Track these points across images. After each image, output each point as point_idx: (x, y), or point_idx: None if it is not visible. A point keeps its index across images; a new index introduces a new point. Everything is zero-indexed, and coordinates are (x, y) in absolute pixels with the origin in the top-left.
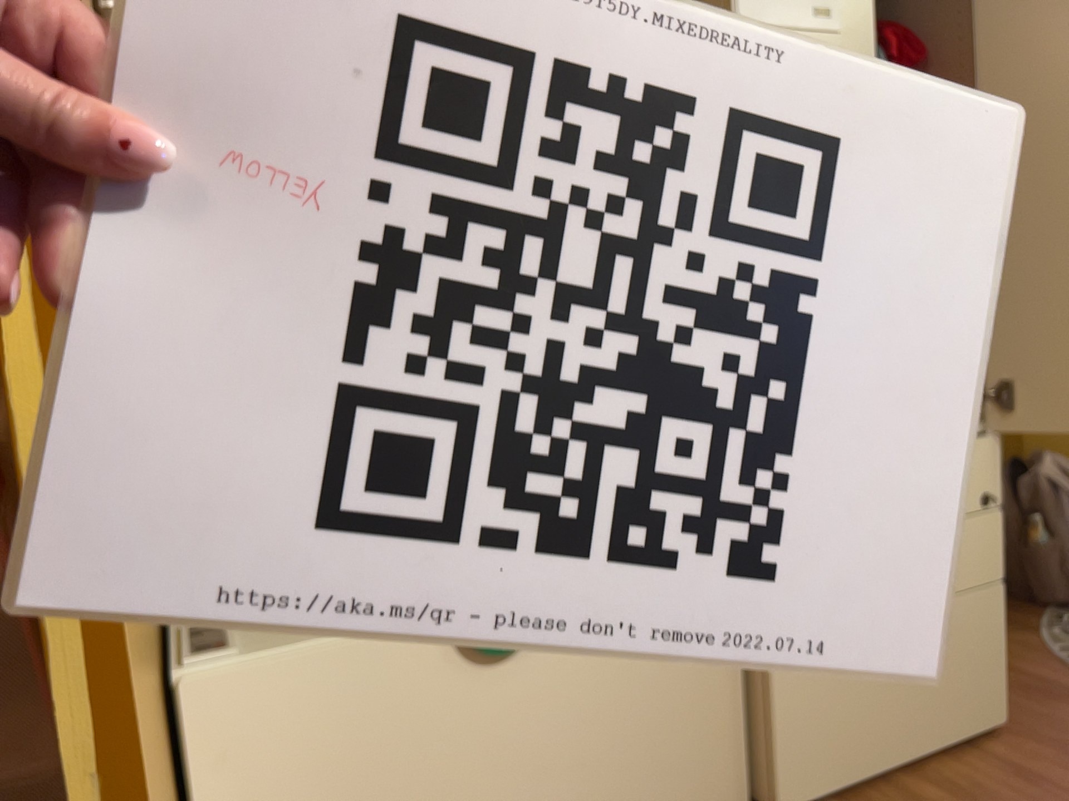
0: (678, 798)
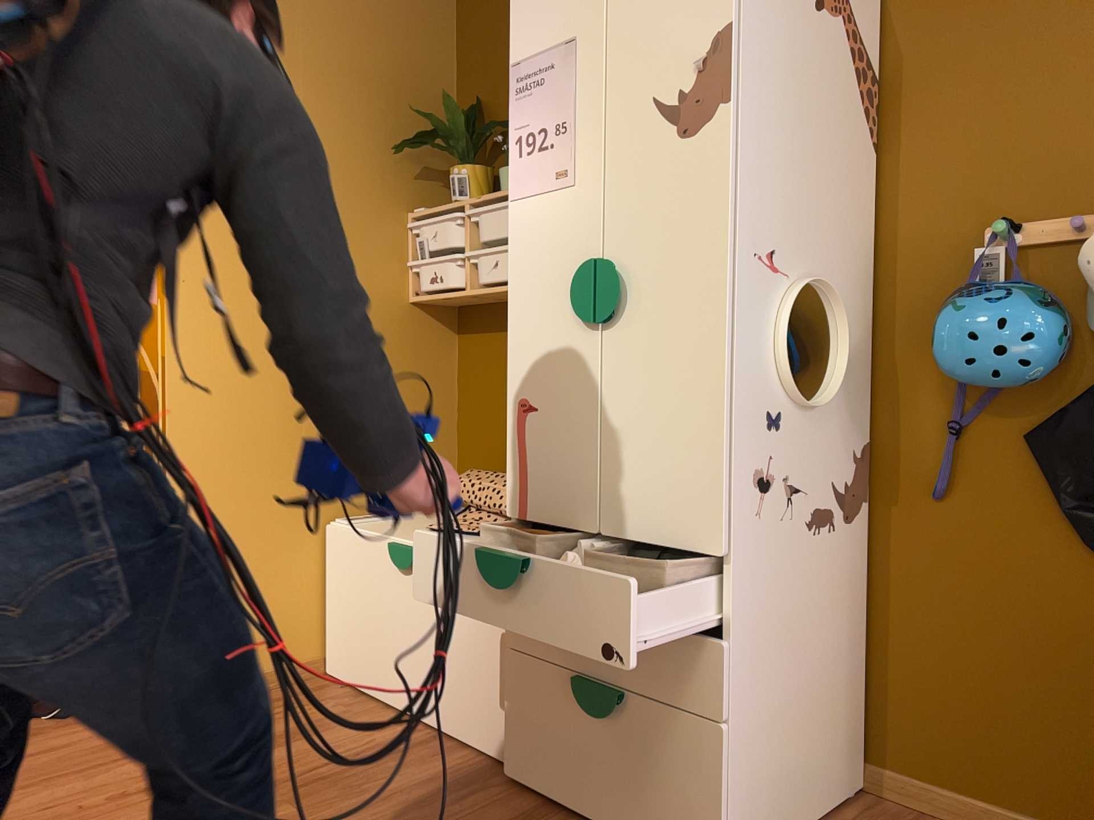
0: (472, 719)
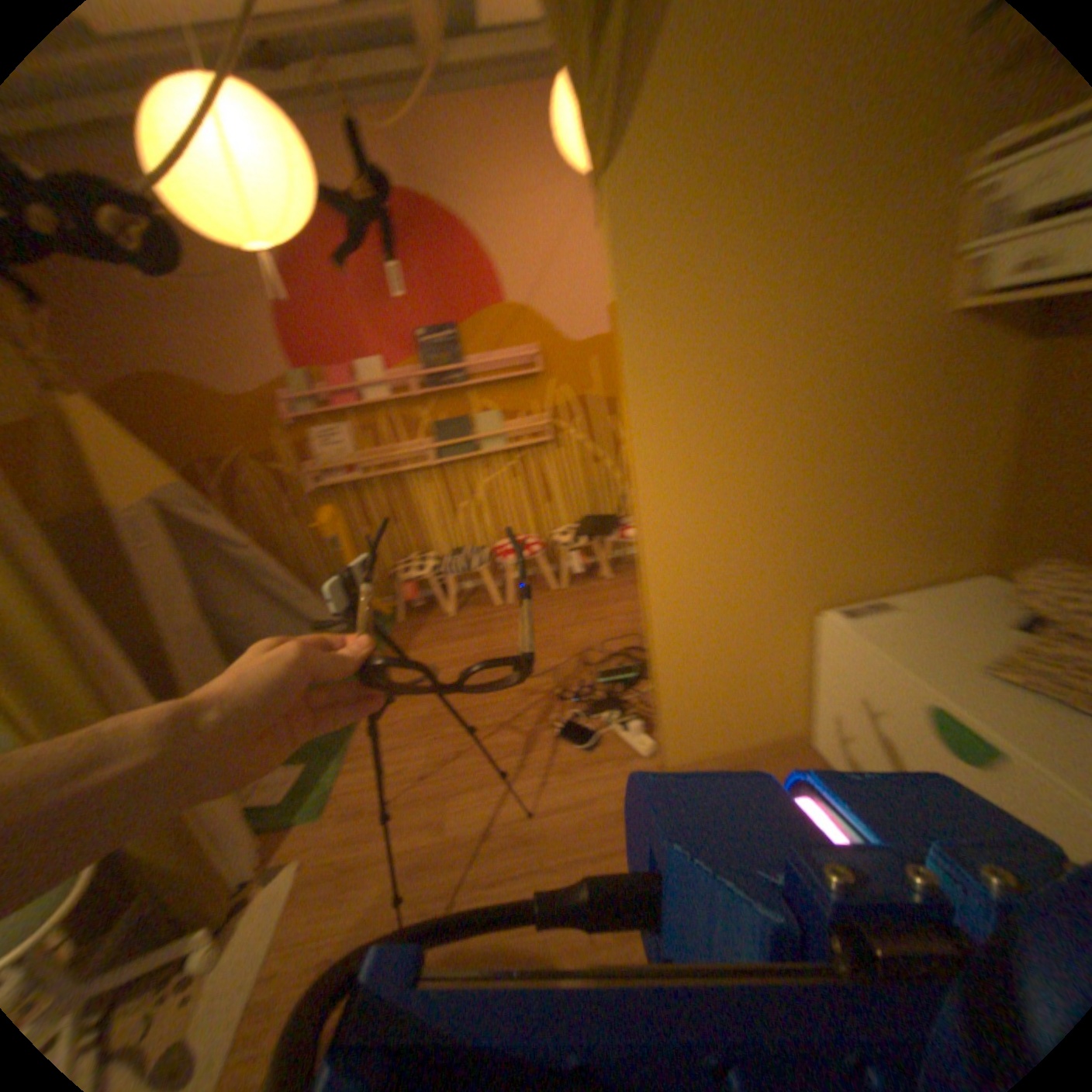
0: None
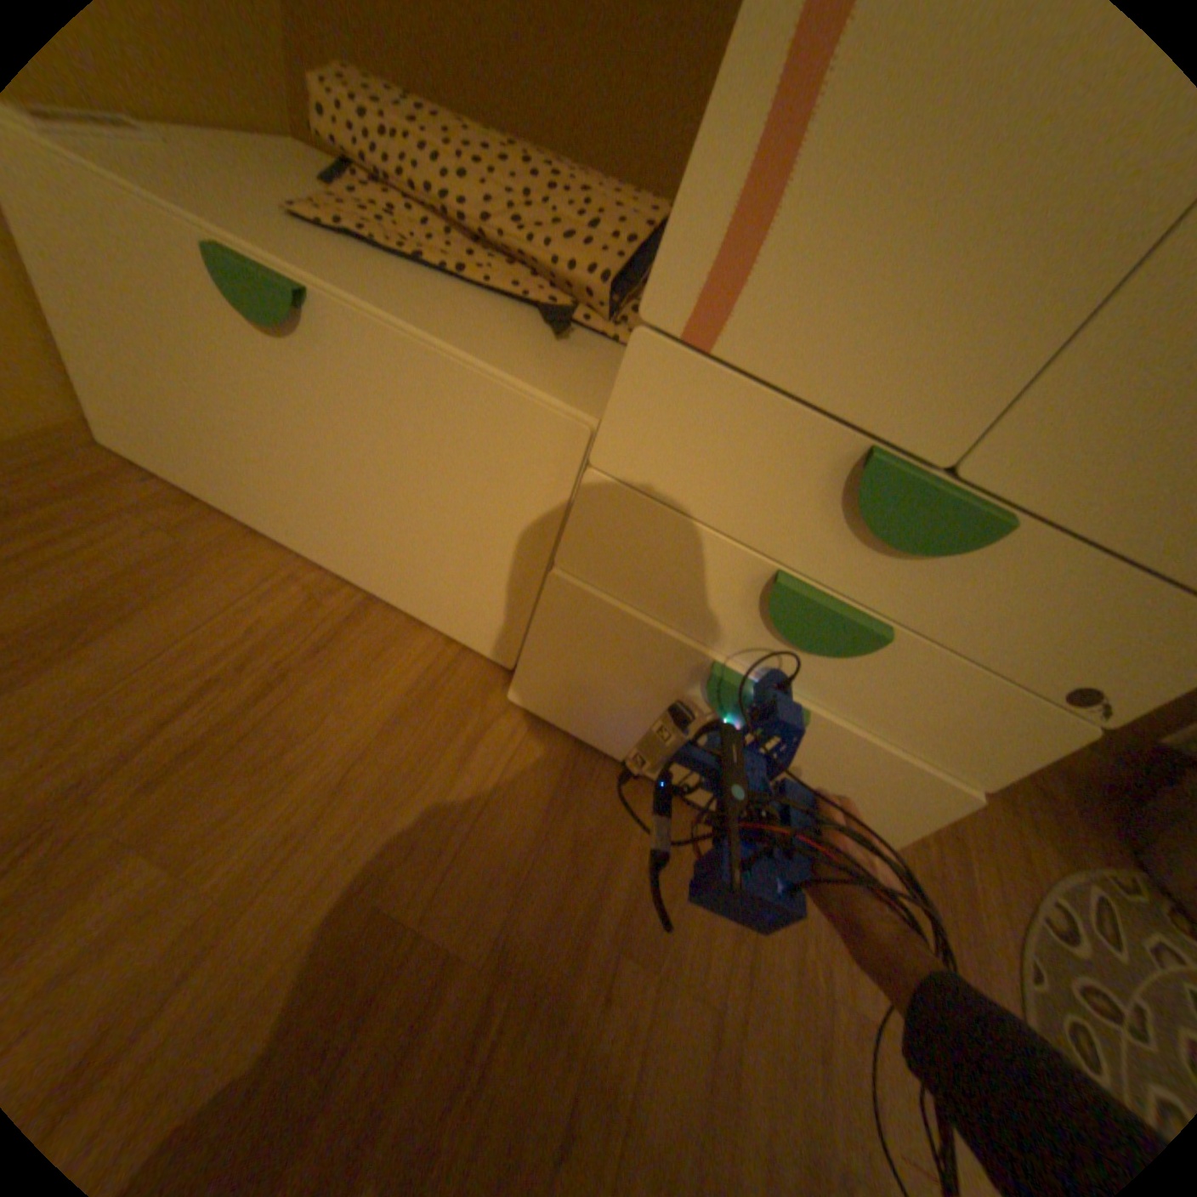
0: (443, 600)
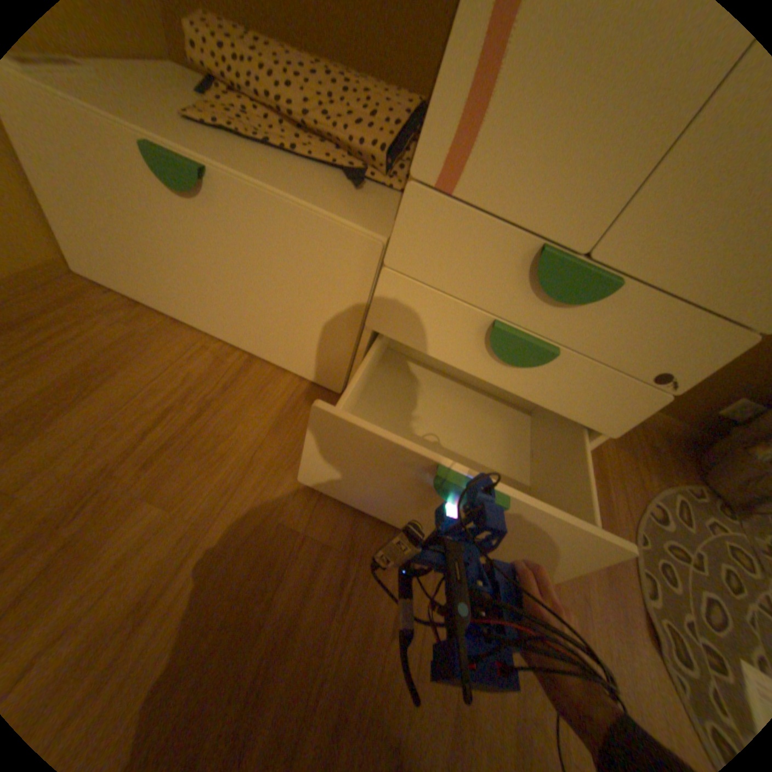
0: (296, 354)
